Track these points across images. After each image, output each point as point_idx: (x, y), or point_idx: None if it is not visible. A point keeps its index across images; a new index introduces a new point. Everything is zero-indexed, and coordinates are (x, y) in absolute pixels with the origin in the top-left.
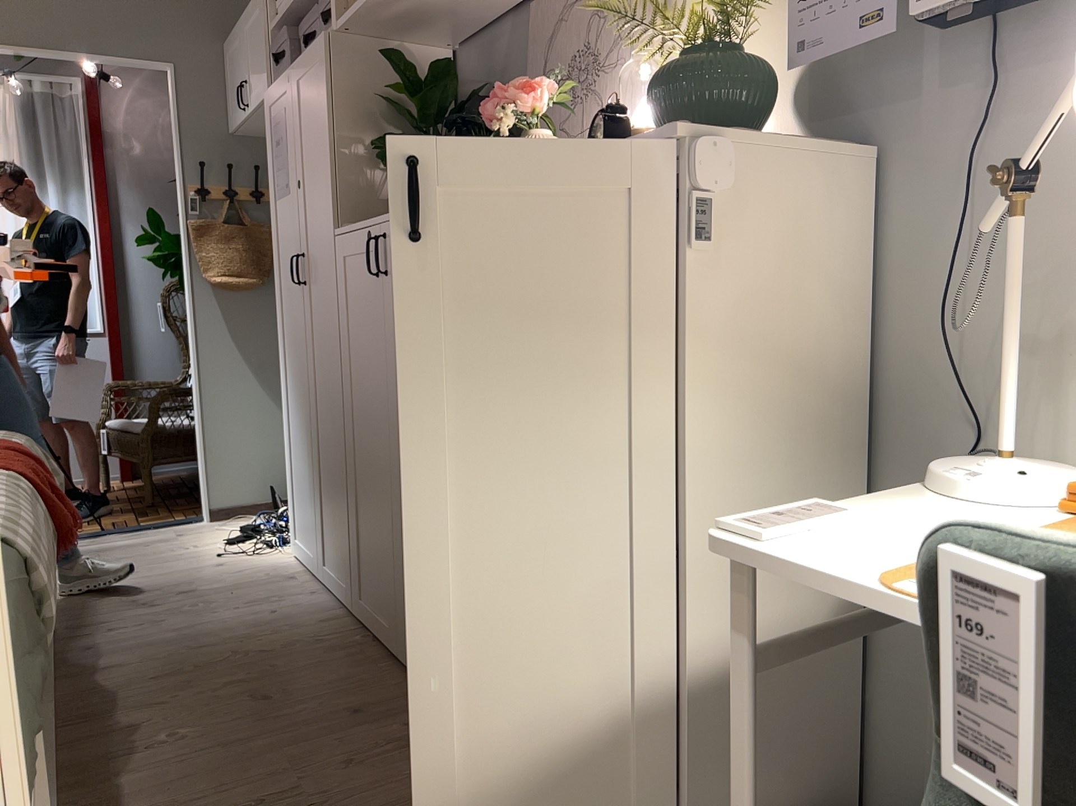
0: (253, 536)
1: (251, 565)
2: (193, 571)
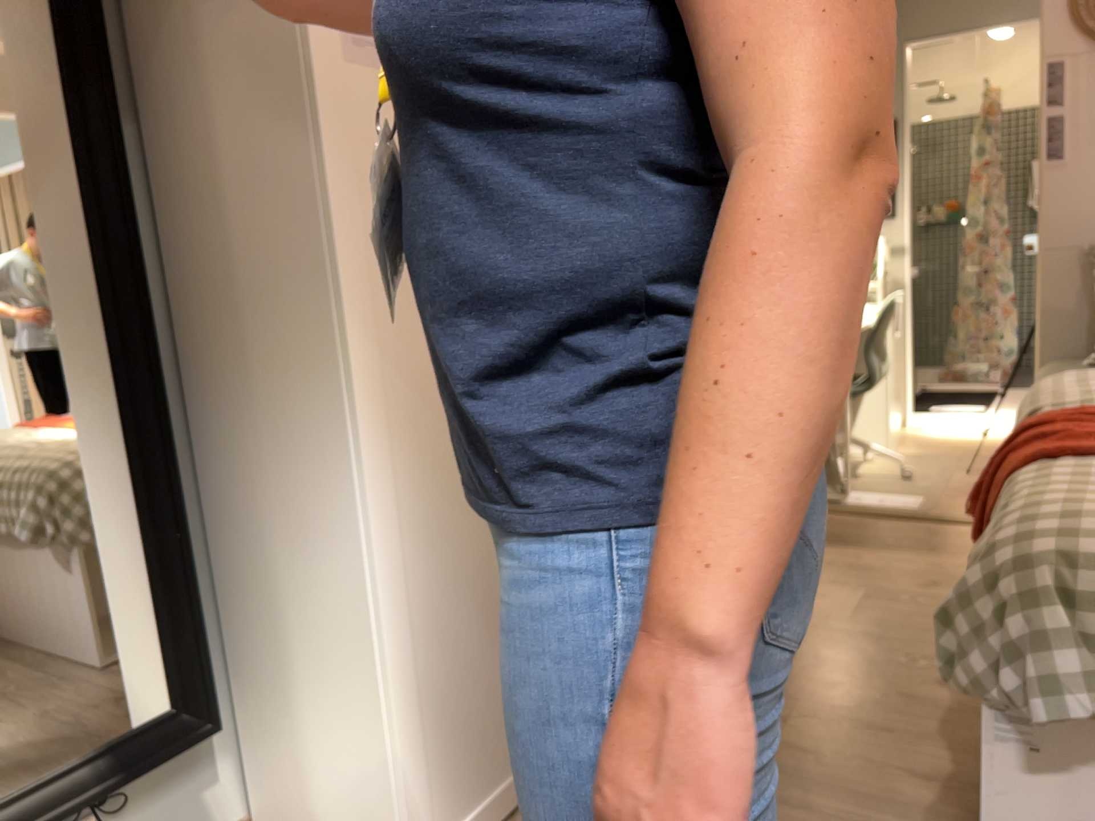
0: None
1: None
2: None
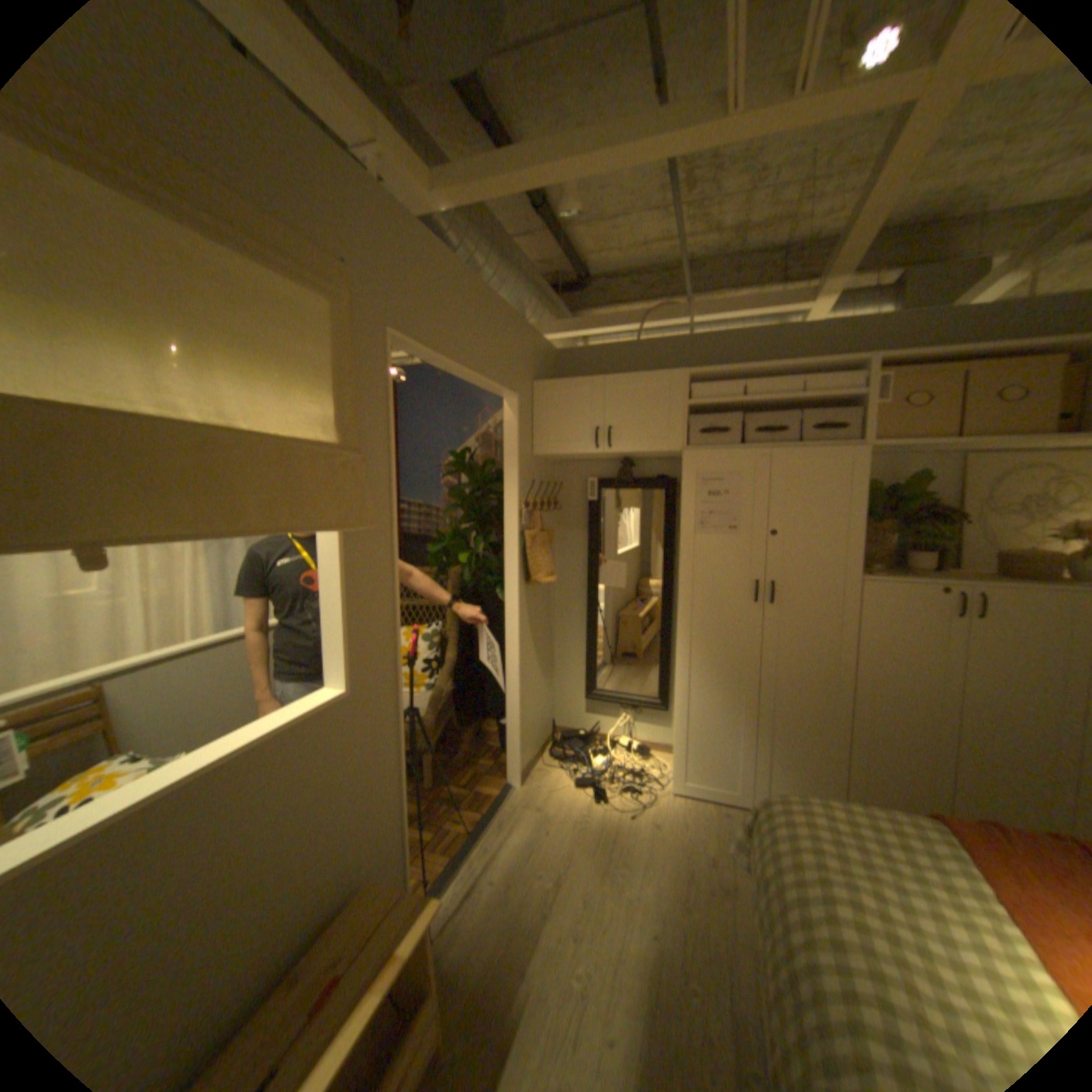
0: (597, 791)
1: (674, 819)
2: (660, 845)
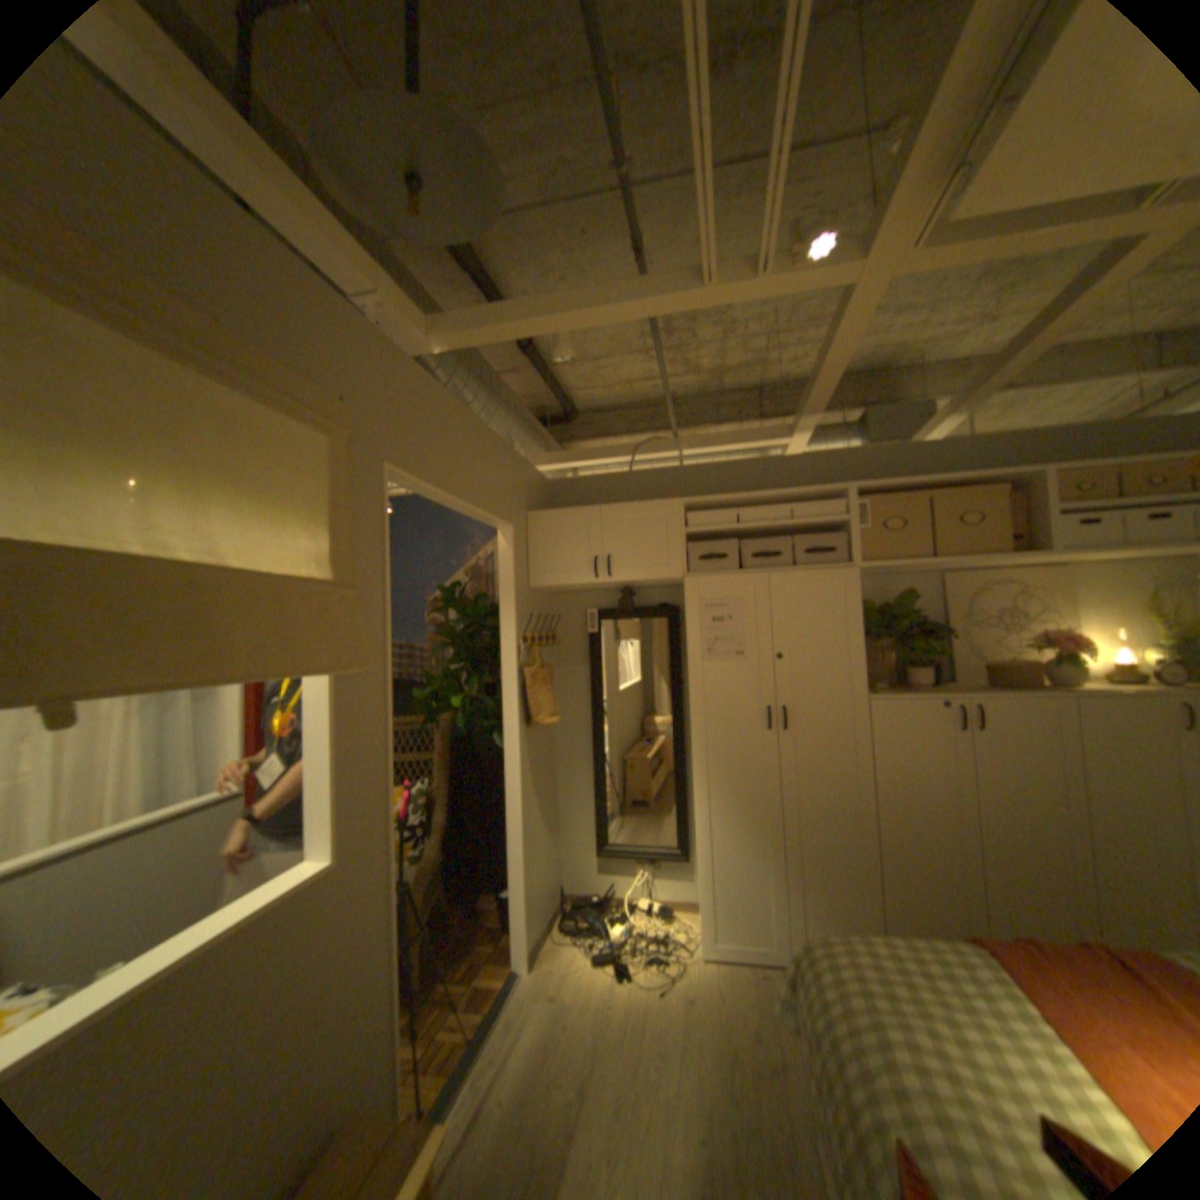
0: (617, 968)
1: (707, 990)
2: (694, 1023)
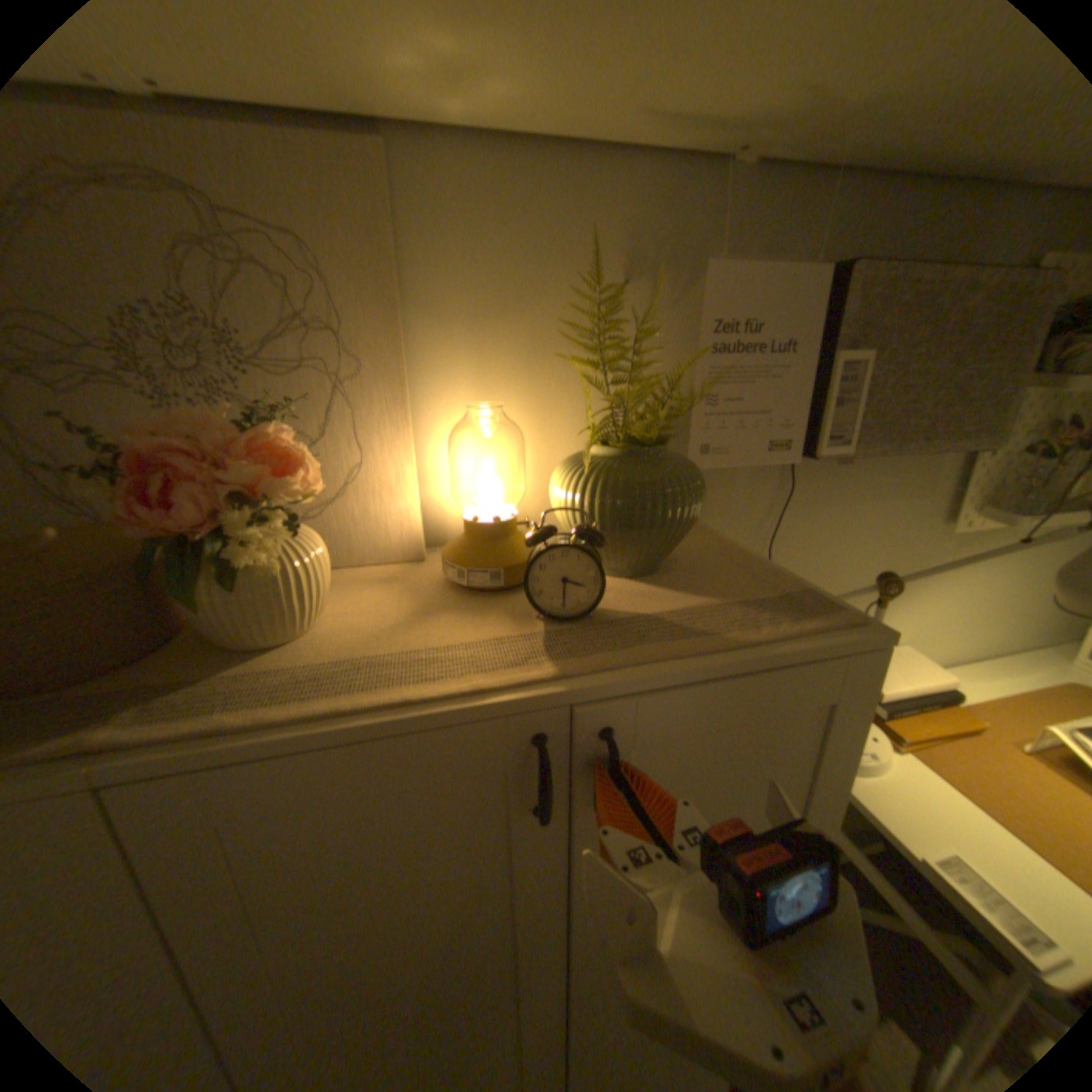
0: None
1: None
2: None
